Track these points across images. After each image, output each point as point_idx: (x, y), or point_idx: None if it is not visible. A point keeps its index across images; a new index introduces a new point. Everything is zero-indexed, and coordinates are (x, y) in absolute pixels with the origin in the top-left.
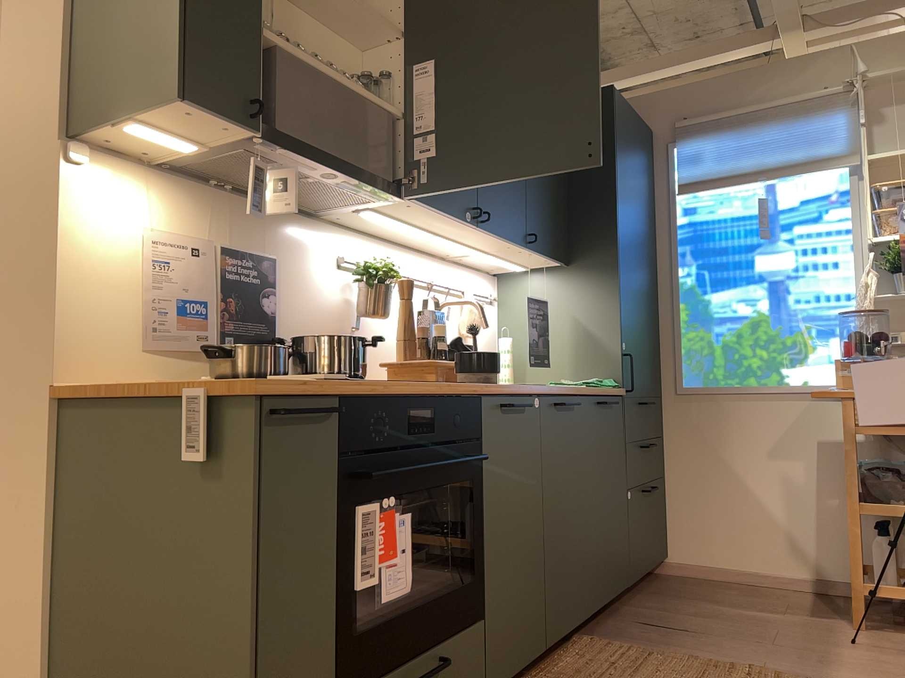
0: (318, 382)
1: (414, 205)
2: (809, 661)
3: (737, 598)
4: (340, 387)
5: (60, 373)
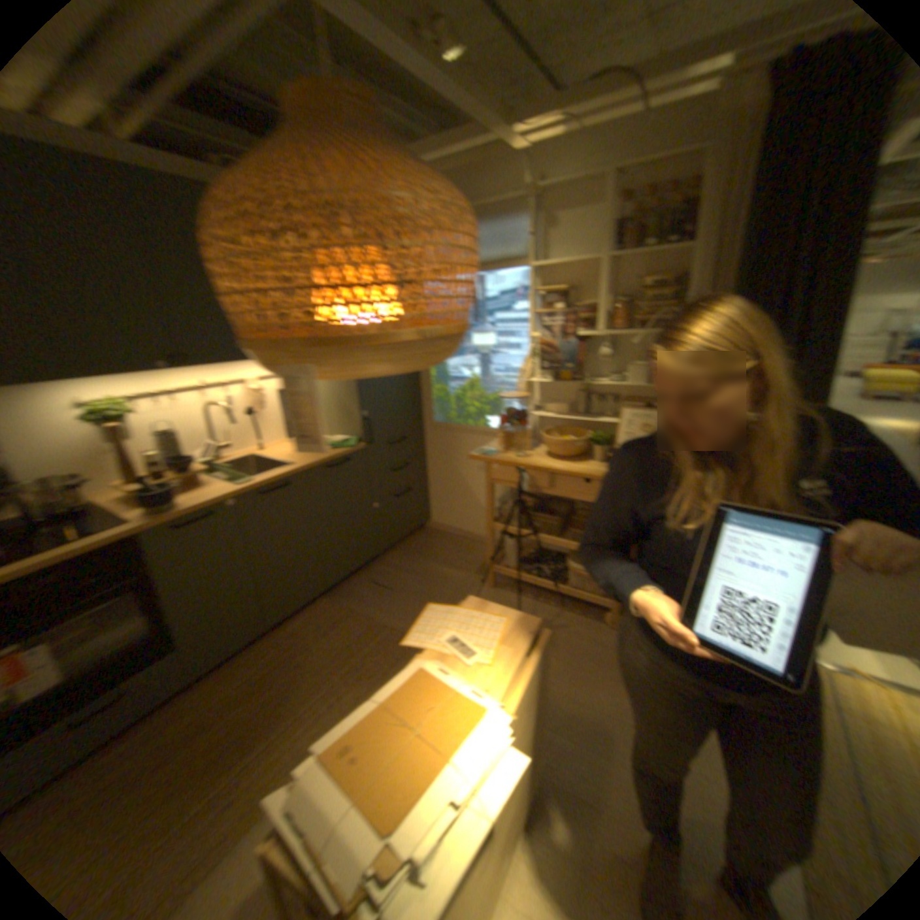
0: None
1: (75, 378)
2: None
3: (446, 555)
4: None
5: None
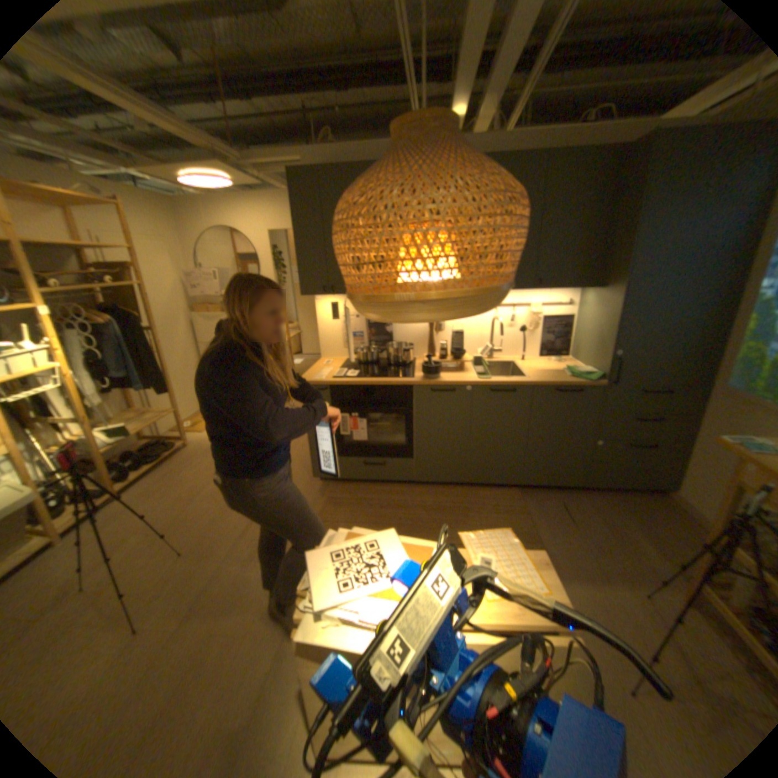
0: (331, 379)
1: None
2: (586, 576)
3: (669, 537)
4: (327, 384)
5: (322, 356)
